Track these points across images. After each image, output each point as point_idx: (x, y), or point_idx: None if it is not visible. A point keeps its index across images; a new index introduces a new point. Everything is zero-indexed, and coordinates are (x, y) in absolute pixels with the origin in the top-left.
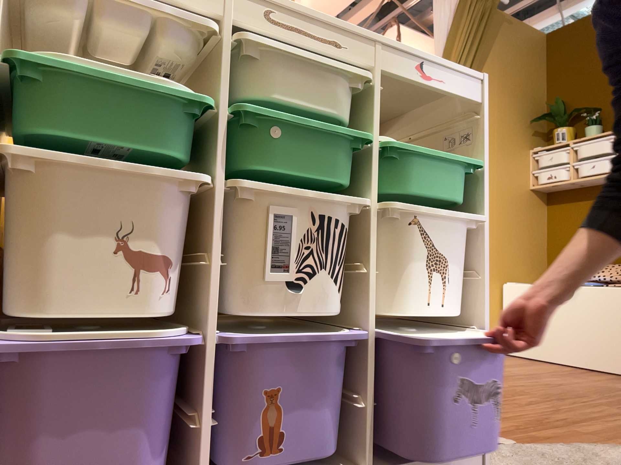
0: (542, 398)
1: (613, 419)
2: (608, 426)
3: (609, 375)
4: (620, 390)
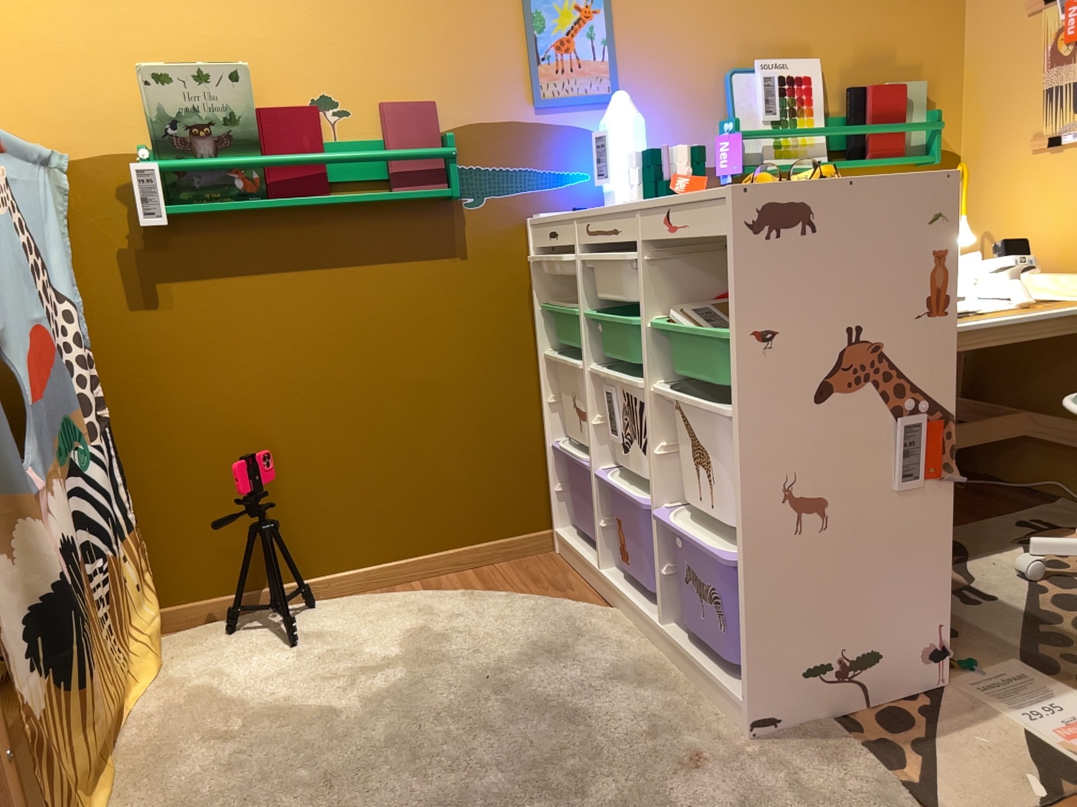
0: None
1: None
2: None
3: None
4: None
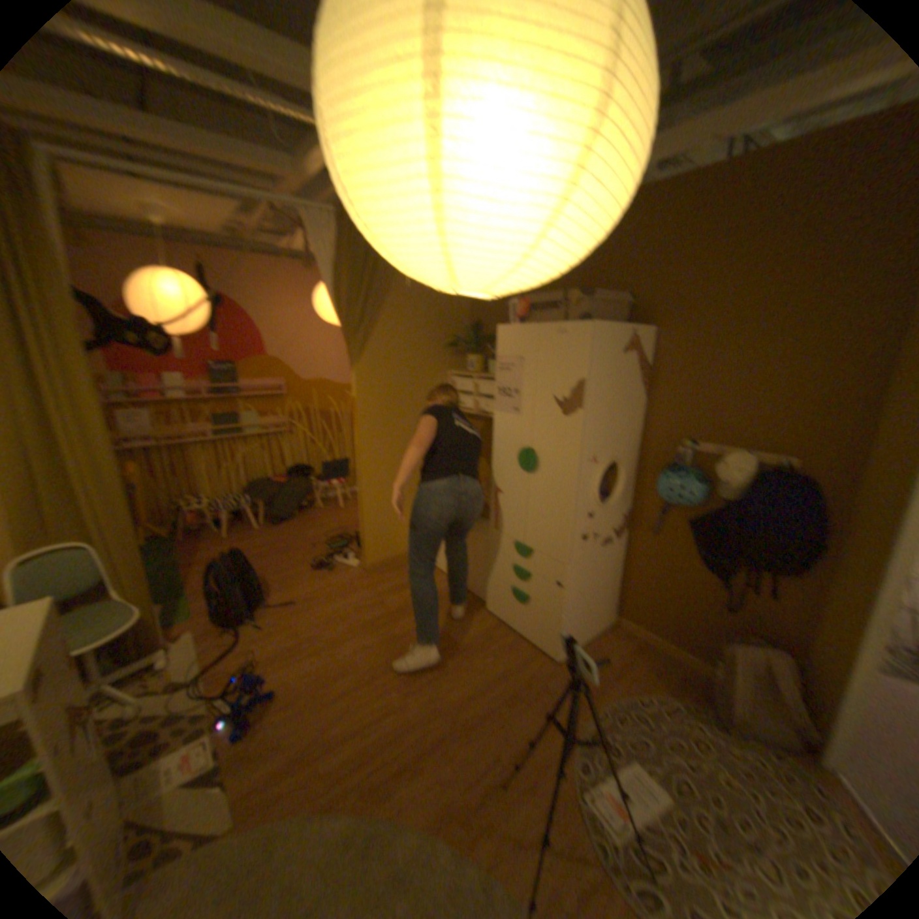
0: (356, 692)
1: (374, 741)
2: (355, 761)
3: (471, 603)
4: (446, 648)
